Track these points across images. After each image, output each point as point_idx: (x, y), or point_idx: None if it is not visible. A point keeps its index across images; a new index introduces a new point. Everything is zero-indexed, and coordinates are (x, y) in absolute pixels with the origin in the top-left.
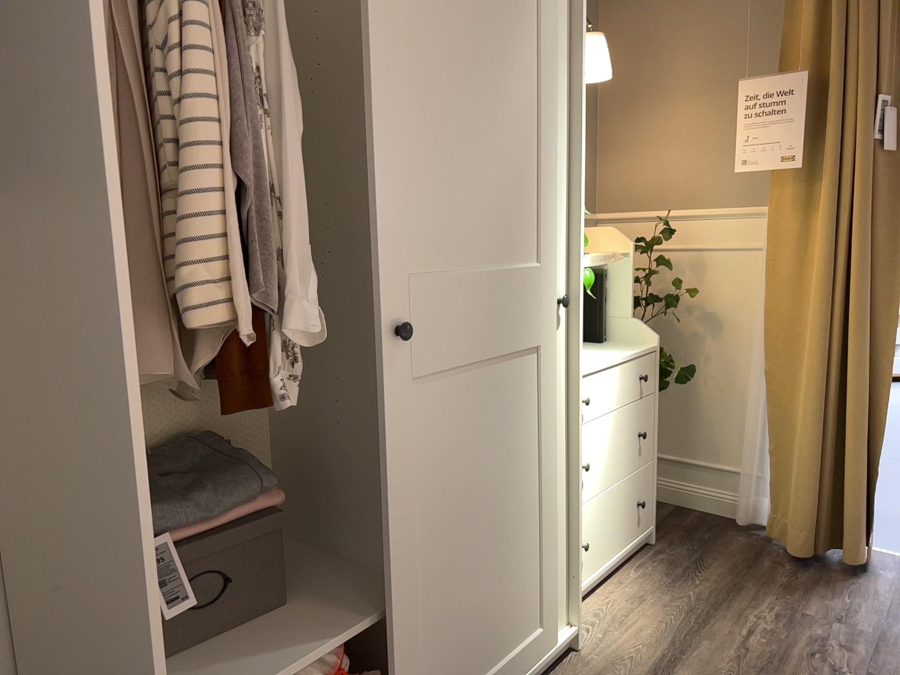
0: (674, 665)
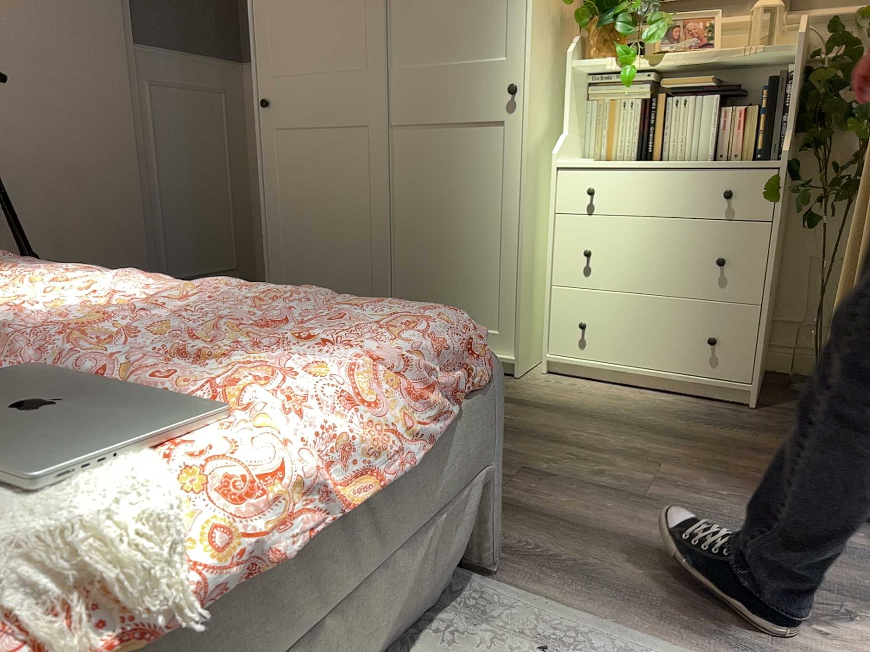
0: (518, 405)
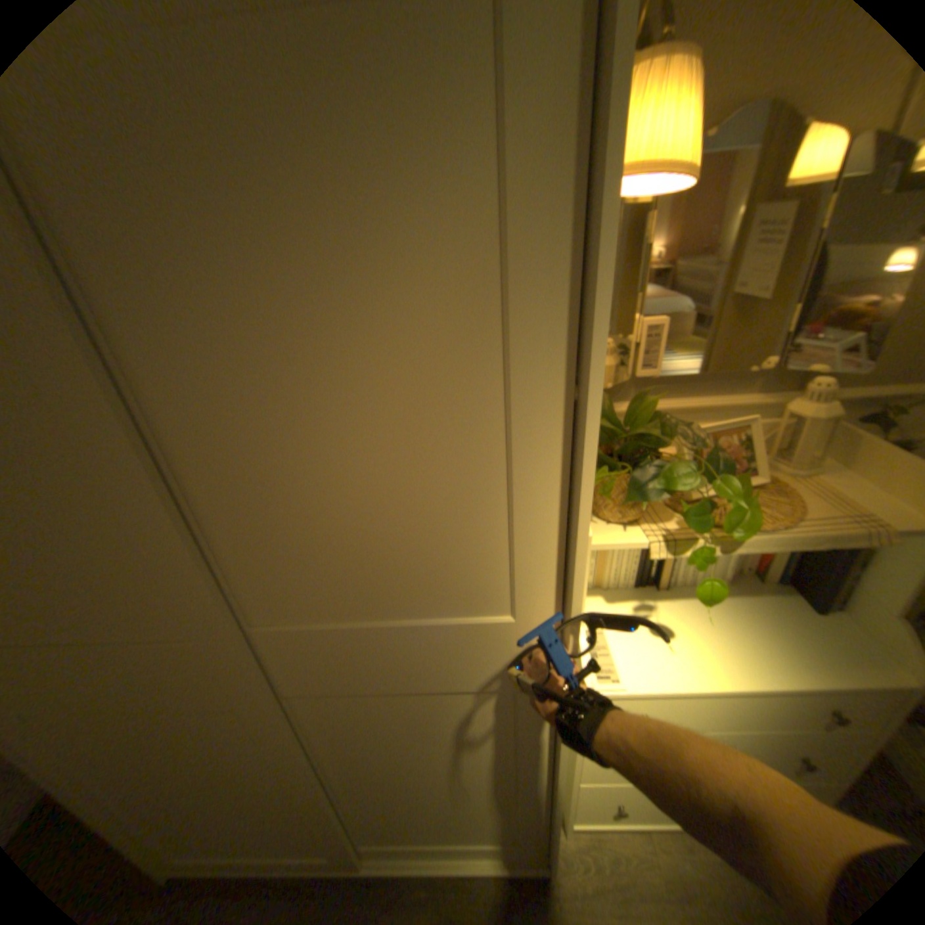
0: None
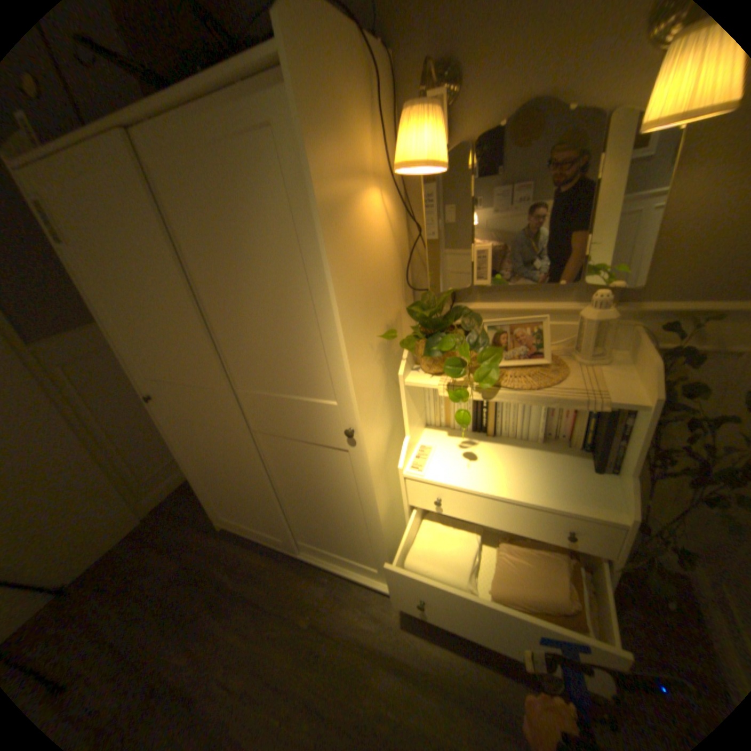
0: (397, 676)
